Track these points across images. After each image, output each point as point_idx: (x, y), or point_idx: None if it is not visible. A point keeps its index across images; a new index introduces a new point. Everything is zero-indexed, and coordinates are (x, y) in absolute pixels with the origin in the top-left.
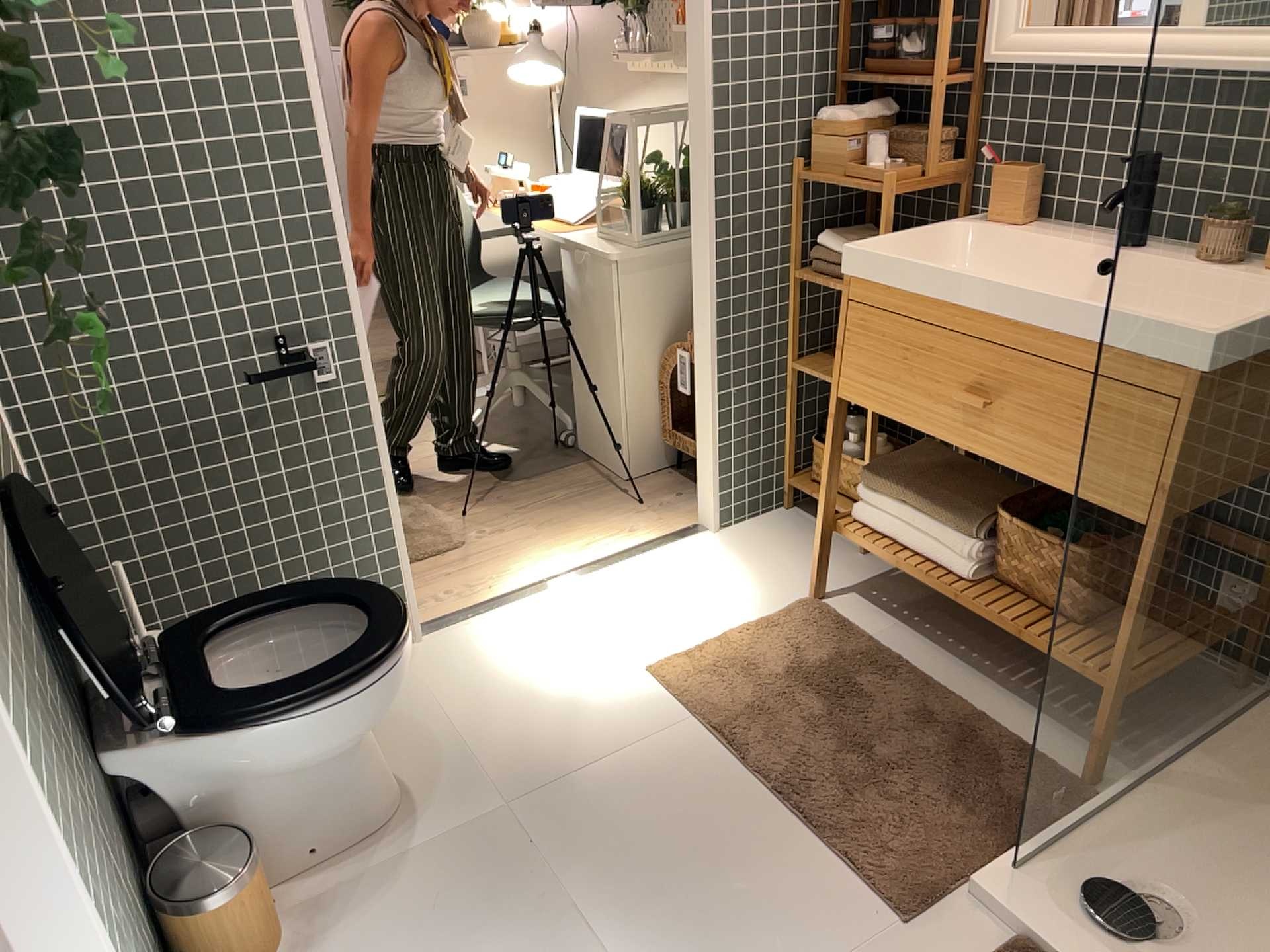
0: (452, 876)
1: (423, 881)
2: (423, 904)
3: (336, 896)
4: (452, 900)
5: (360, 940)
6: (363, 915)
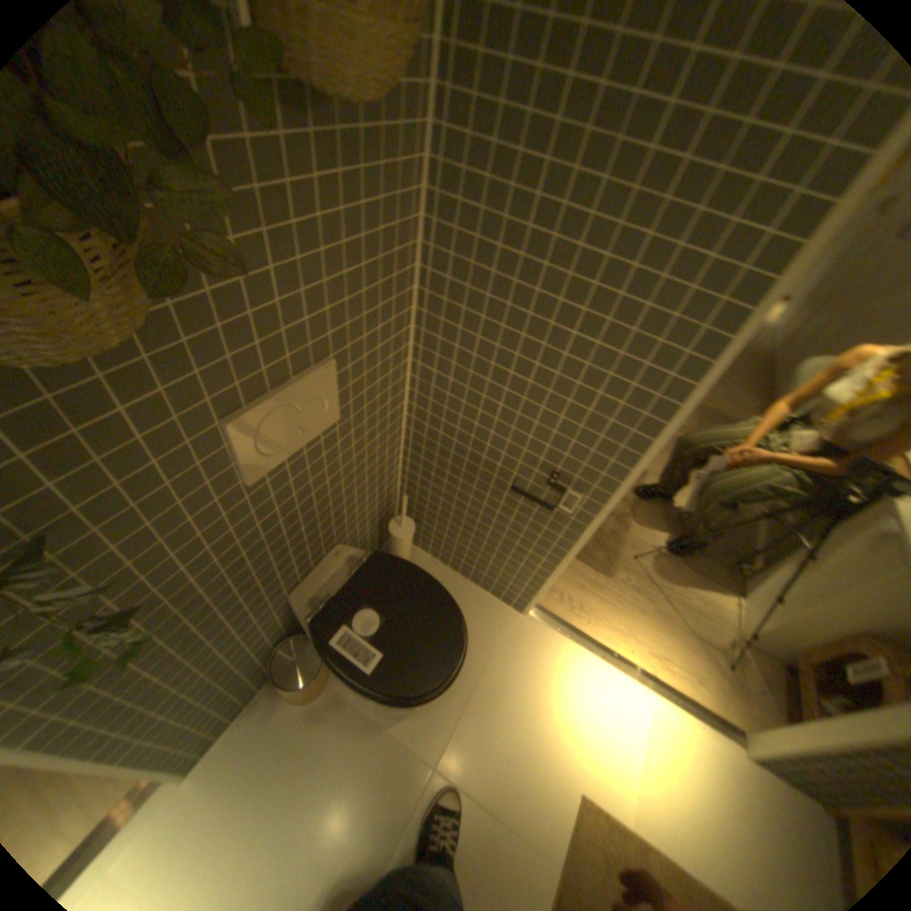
0: (377, 774)
1: (369, 758)
2: (354, 770)
3: (346, 712)
4: (362, 787)
5: (324, 749)
6: (339, 738)
